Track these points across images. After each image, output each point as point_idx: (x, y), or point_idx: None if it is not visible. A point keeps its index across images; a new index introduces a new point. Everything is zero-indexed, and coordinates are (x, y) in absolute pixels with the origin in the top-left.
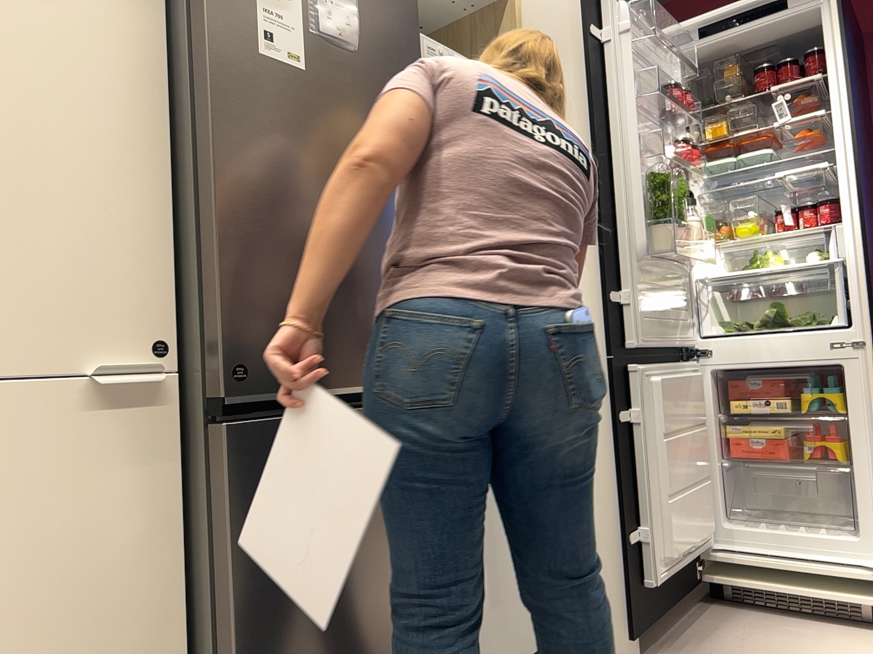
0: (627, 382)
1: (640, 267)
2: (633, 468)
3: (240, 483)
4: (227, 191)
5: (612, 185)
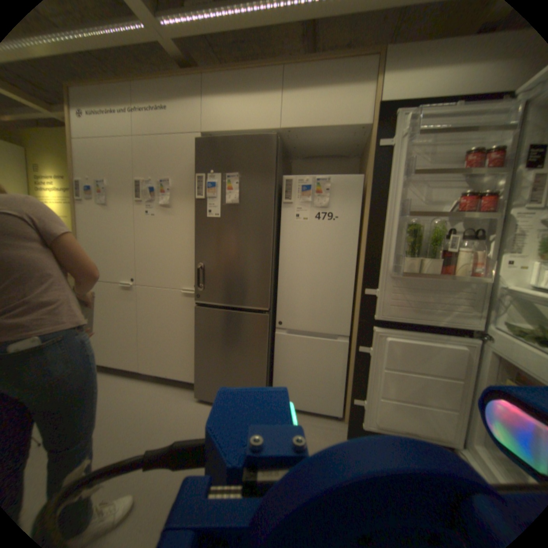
0: (370, 335)
1: (391, 279)
2: (366, 374)
3: (197, 319)
4: (198, 254)
5: (382, 232)
